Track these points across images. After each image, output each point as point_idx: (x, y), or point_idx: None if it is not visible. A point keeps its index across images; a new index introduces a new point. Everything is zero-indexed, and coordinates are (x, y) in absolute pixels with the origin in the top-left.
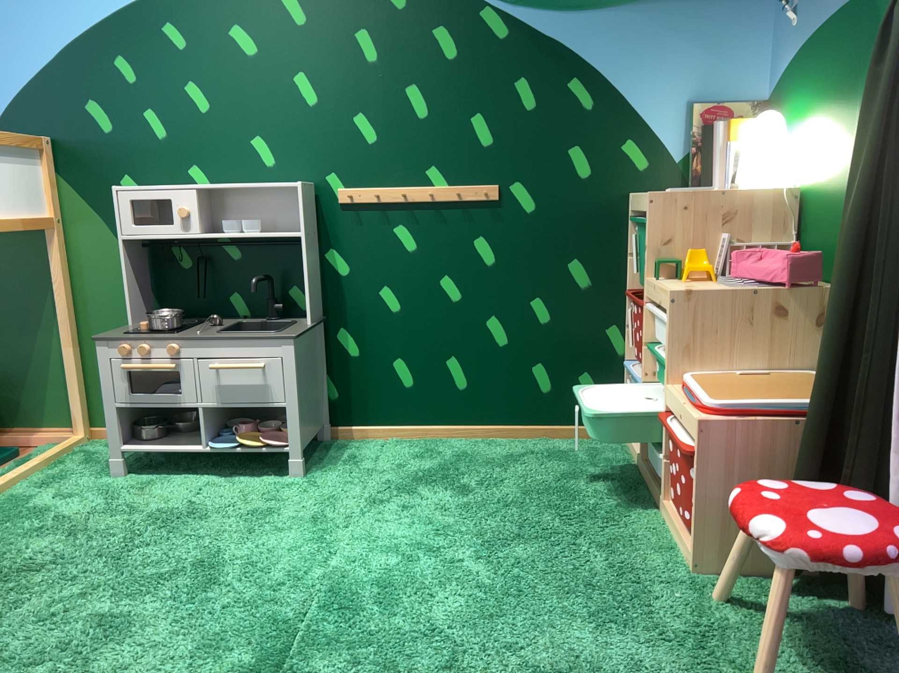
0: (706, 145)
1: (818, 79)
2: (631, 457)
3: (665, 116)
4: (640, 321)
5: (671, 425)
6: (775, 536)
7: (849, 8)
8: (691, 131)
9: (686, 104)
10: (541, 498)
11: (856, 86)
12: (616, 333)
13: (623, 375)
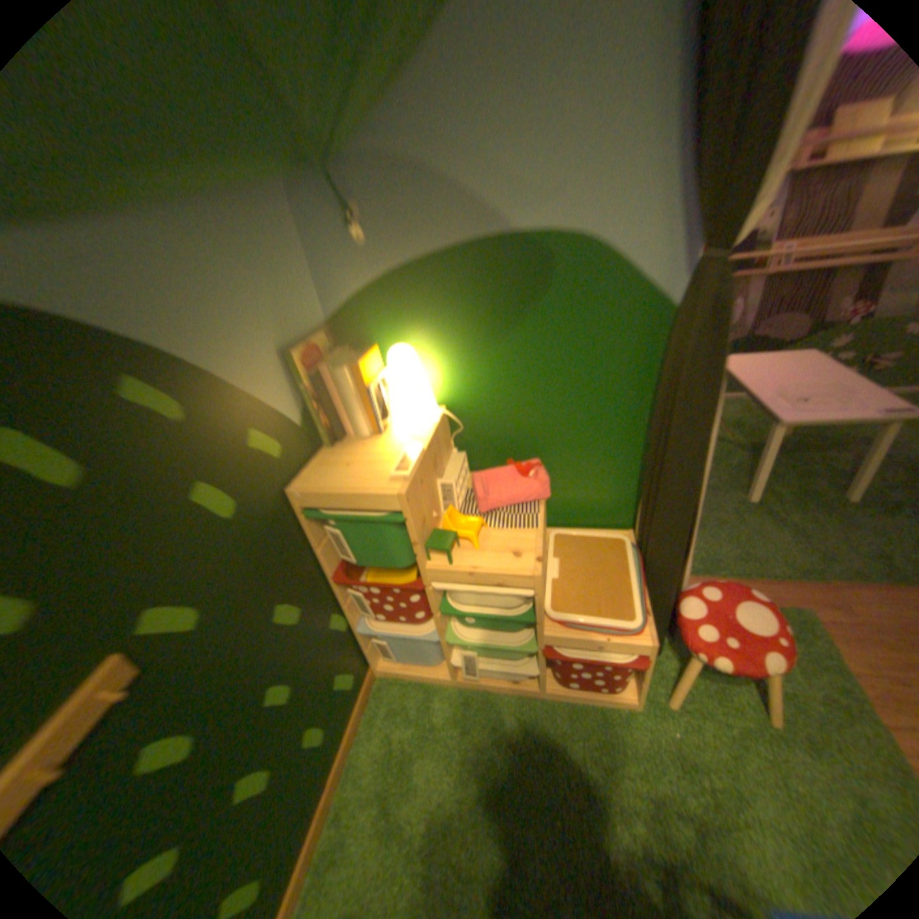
0: (326, 393)
1: (442, 308)
2: (424, 683)
3: (271, 378)
4: (407, 599)
5: (567, 654)
6: (782, 665)
7: (487, 242)
8: (300, 382)
9: (280, 352)
10: (500, 816)
11: (520, 321)
12: (338, 619)
13: (356, 639)
